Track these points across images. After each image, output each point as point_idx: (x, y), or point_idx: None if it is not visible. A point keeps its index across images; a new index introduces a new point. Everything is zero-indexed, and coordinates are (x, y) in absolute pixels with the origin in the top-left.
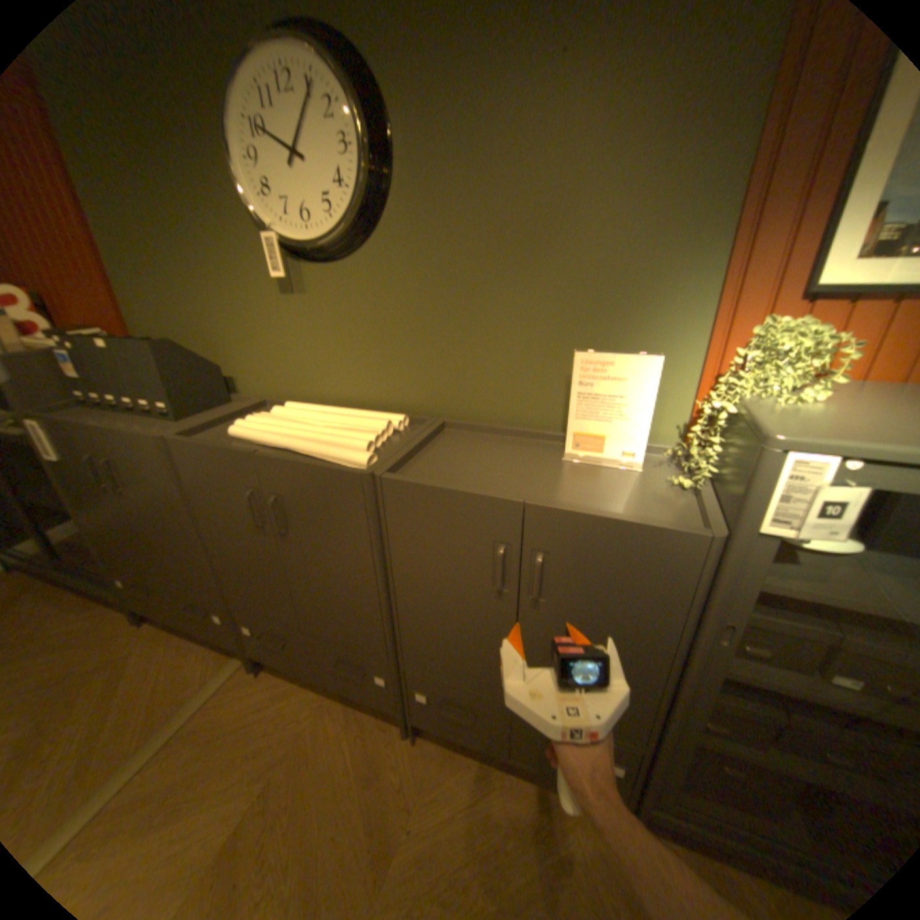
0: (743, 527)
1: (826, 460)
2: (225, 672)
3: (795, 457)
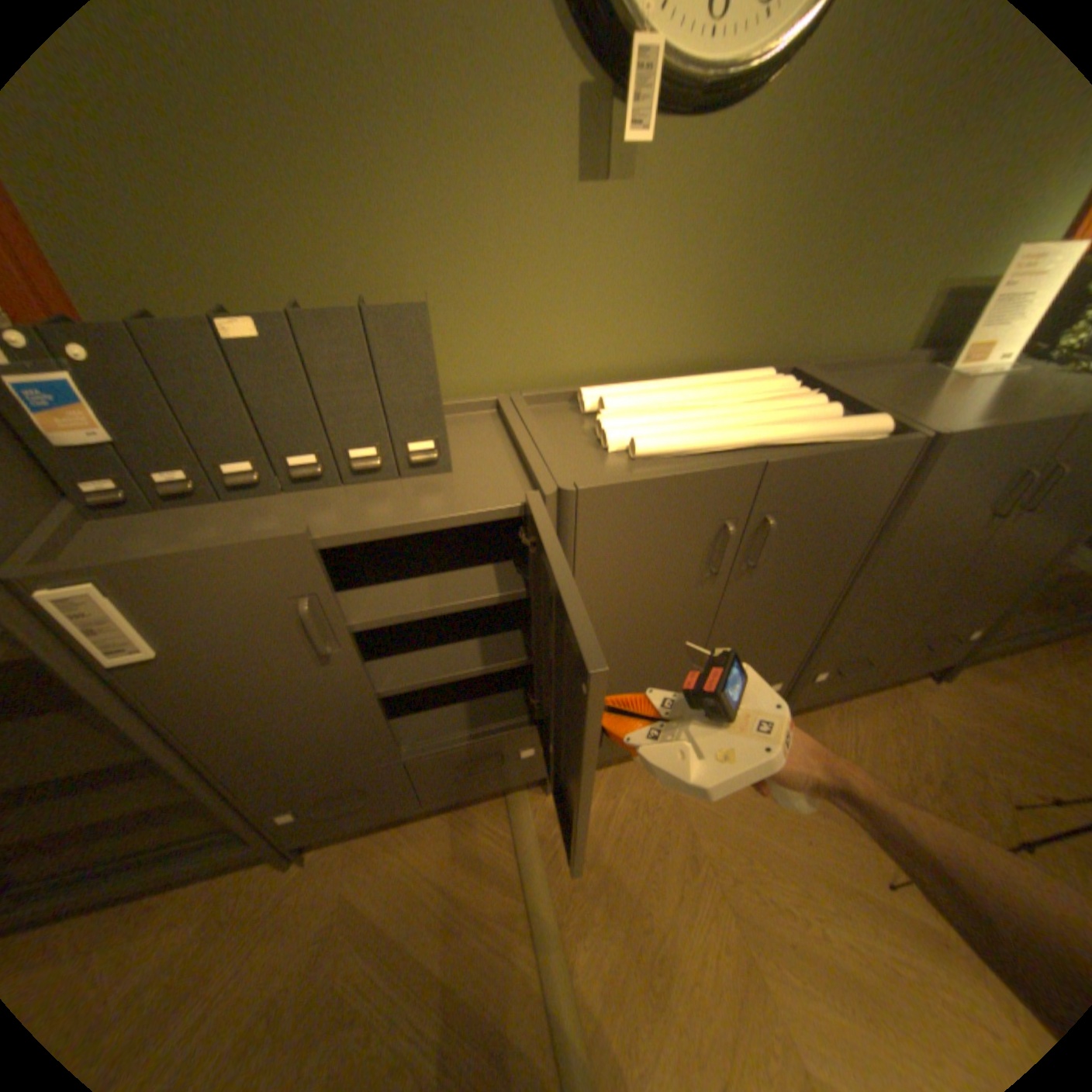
0: None
1: None
2: (524, 811)
3: None
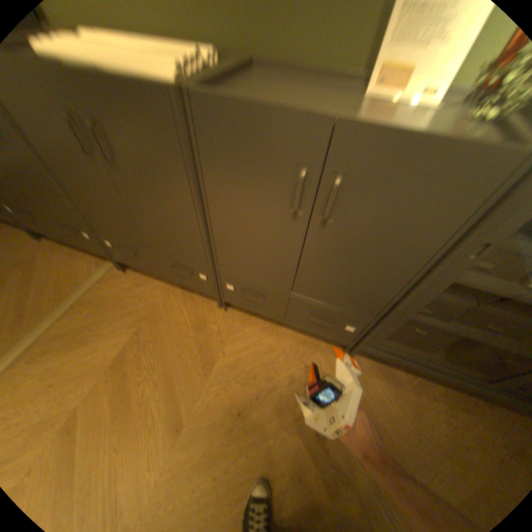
0: None
1: None
2: (103, 268)
3: None
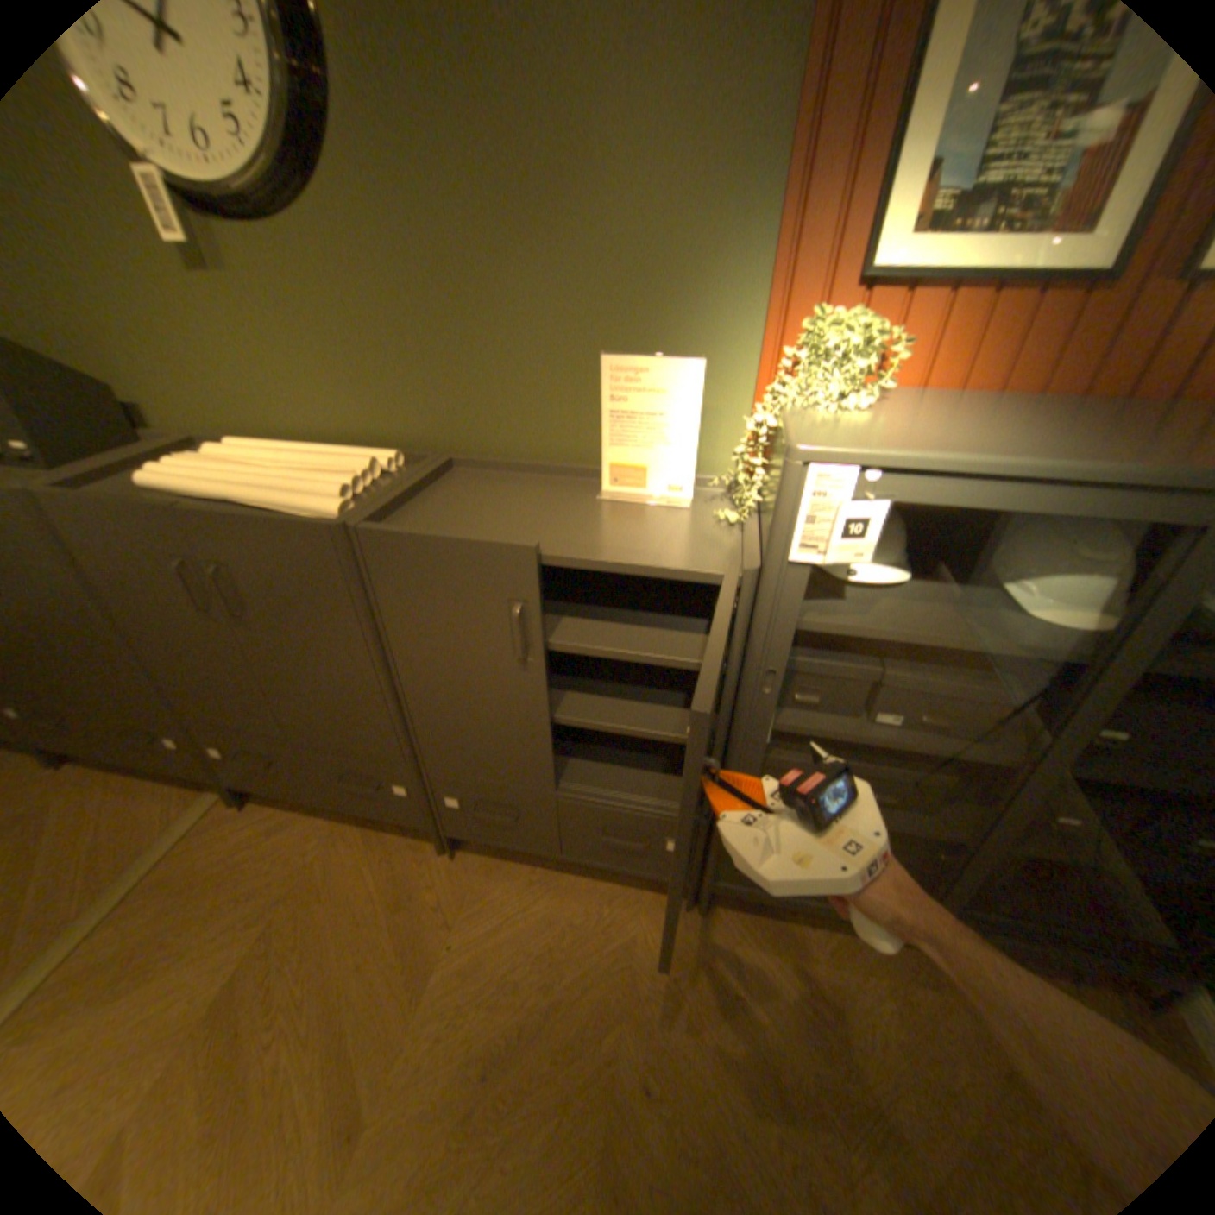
0: (771, 556)
1: (844, 471)
2: (196, 810)
3: (815, 469)
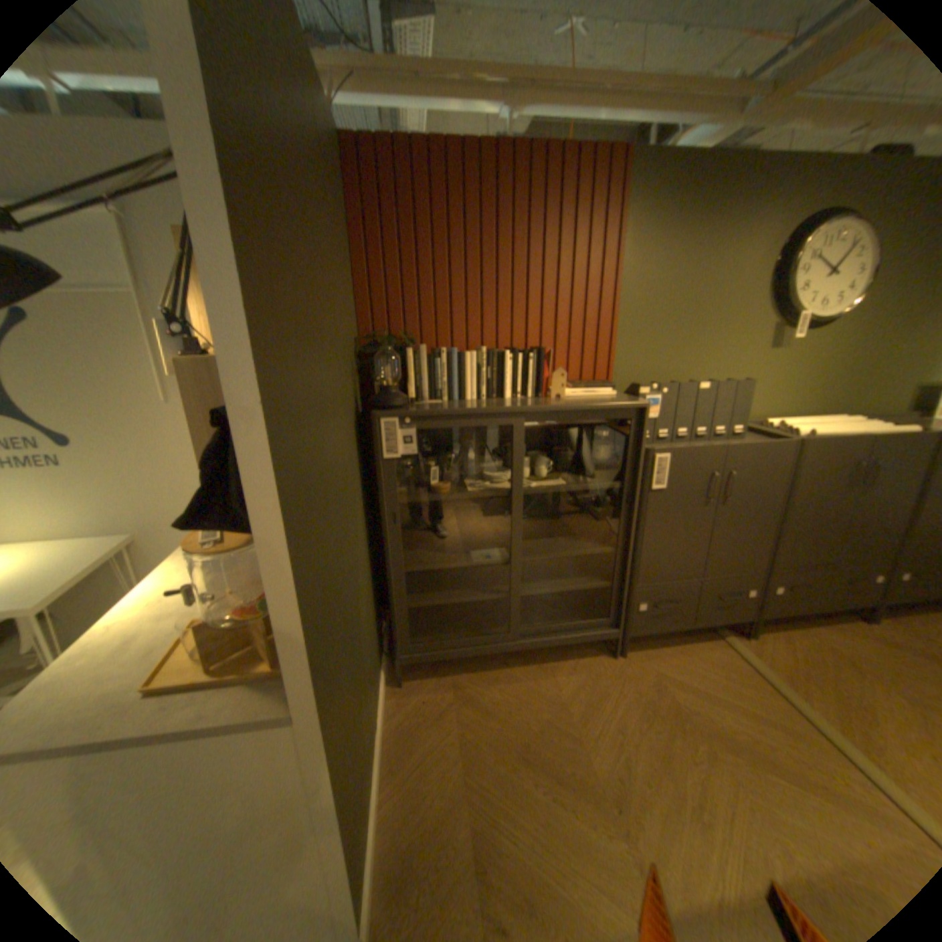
0: None
1: None
2: (741, 646)
3: None
